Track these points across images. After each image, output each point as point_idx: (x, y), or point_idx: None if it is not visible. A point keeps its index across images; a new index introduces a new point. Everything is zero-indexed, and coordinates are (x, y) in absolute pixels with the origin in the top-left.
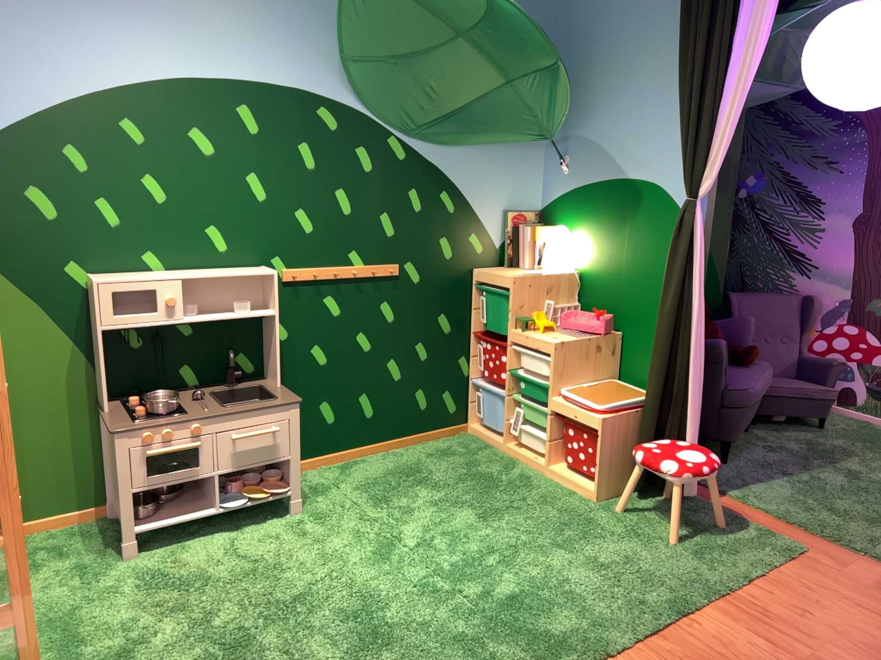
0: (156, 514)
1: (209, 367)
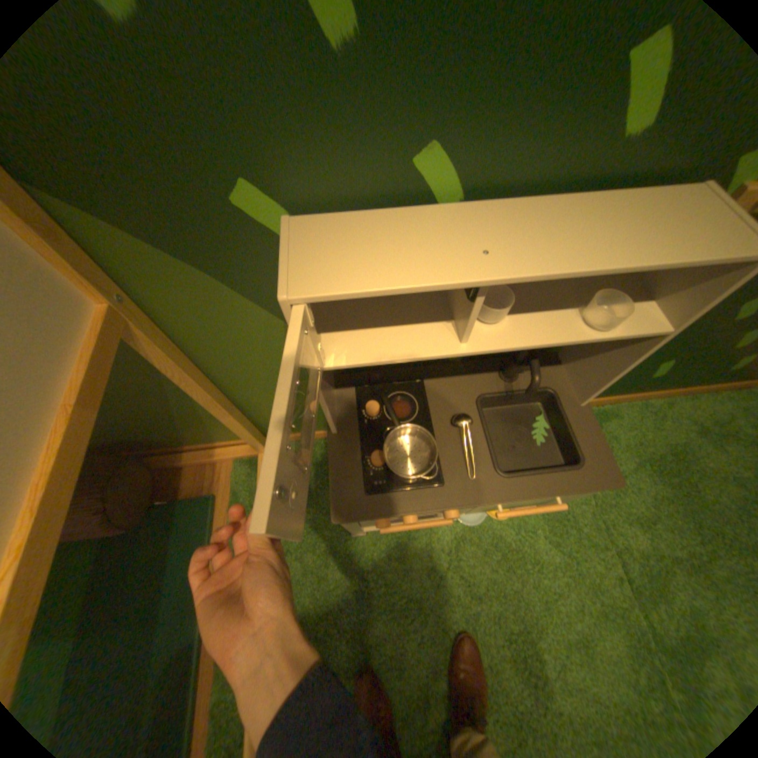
0: None
1: None
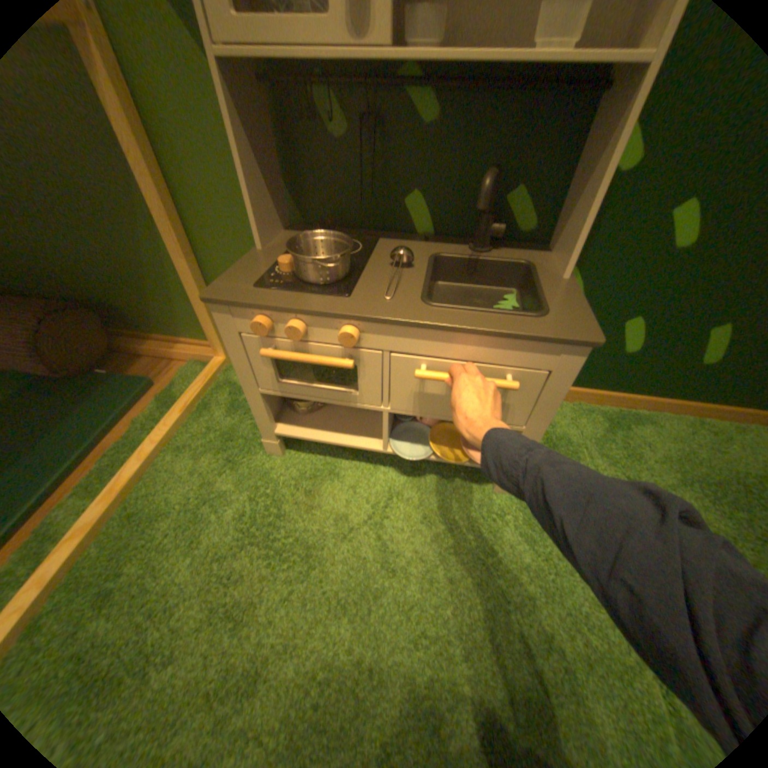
0: (317, 413)
1: (456, 204)
